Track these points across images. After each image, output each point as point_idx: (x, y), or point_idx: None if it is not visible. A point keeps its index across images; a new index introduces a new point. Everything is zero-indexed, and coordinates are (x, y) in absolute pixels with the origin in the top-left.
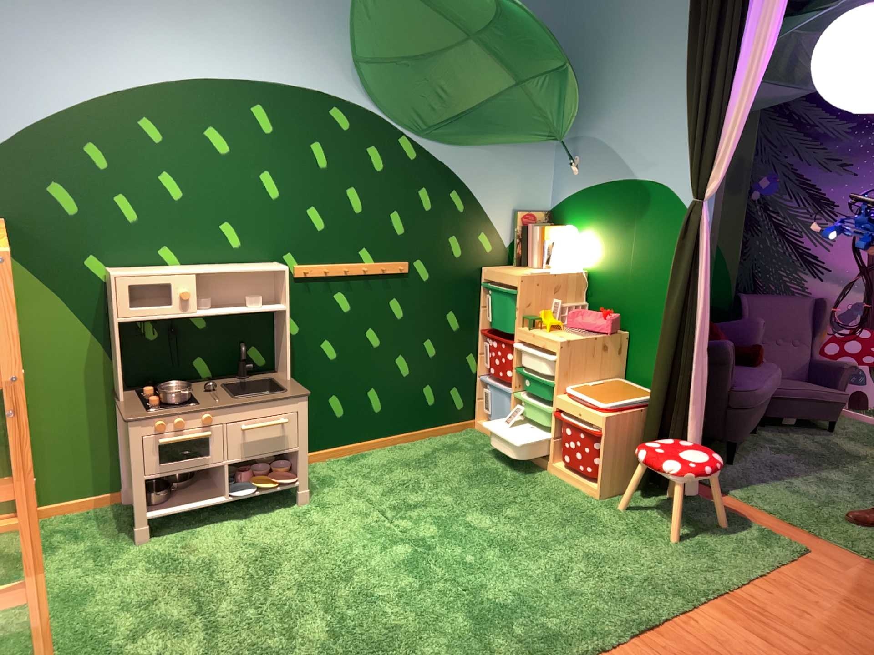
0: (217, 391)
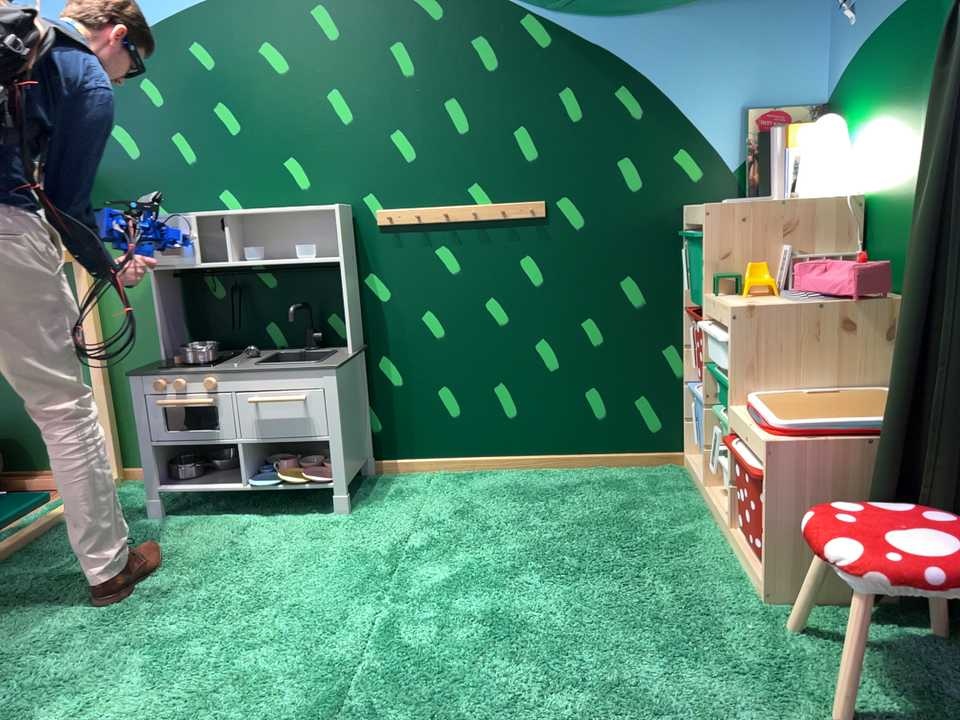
0: (253, 359)
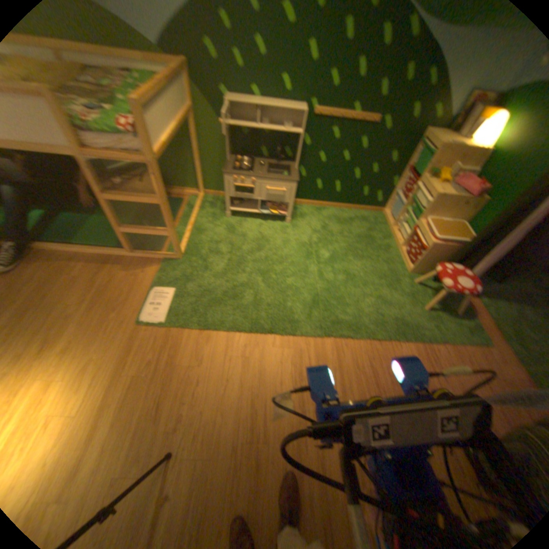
0: (261, 166)
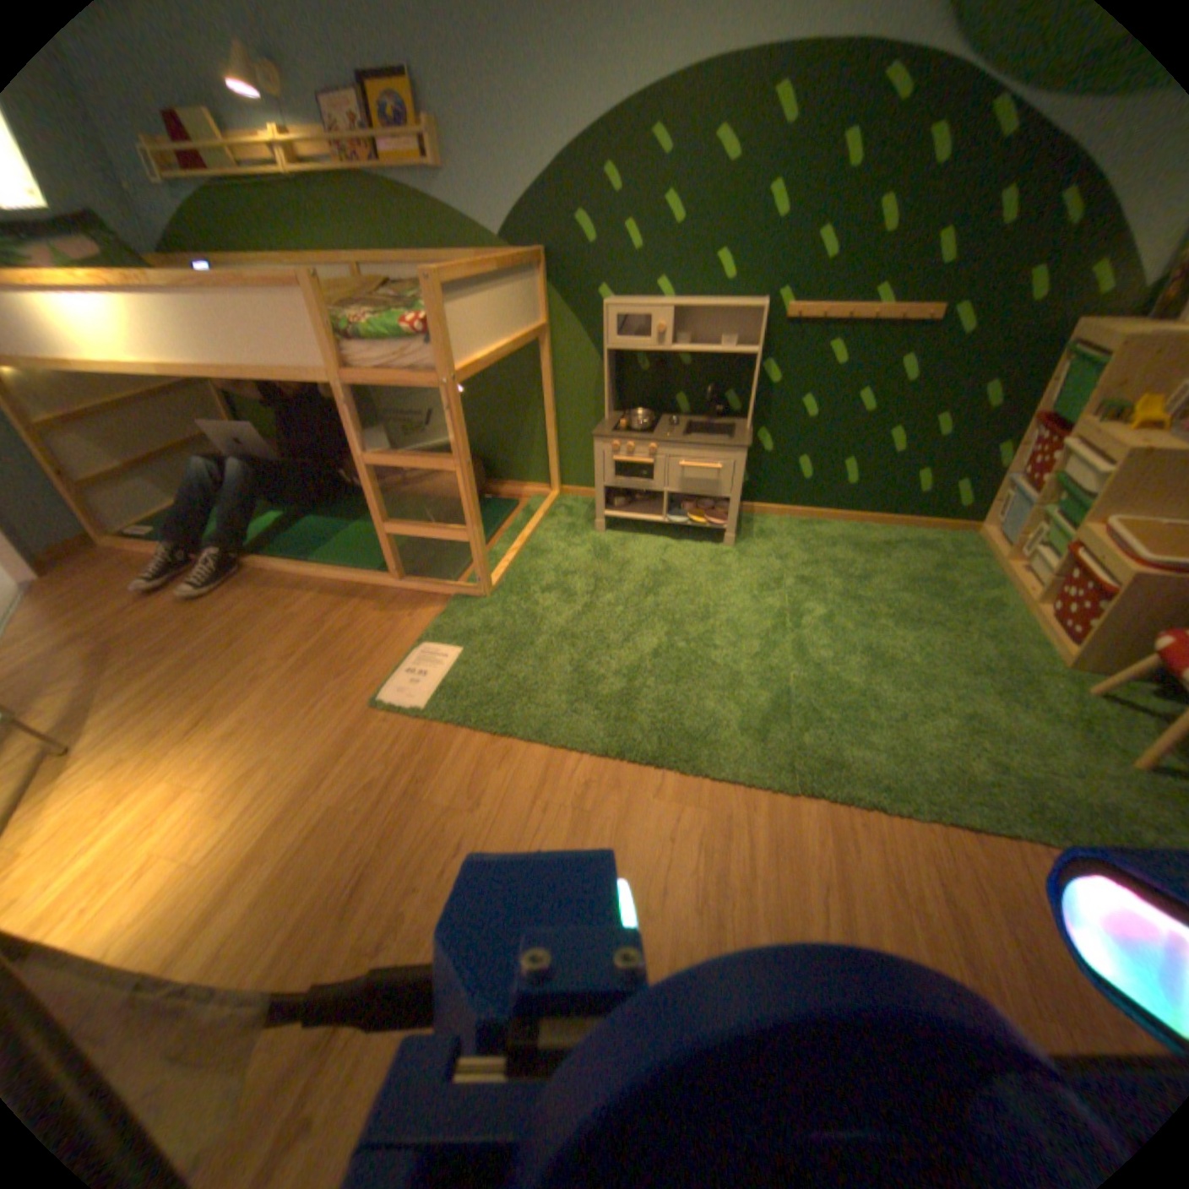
0: (672, 425)
